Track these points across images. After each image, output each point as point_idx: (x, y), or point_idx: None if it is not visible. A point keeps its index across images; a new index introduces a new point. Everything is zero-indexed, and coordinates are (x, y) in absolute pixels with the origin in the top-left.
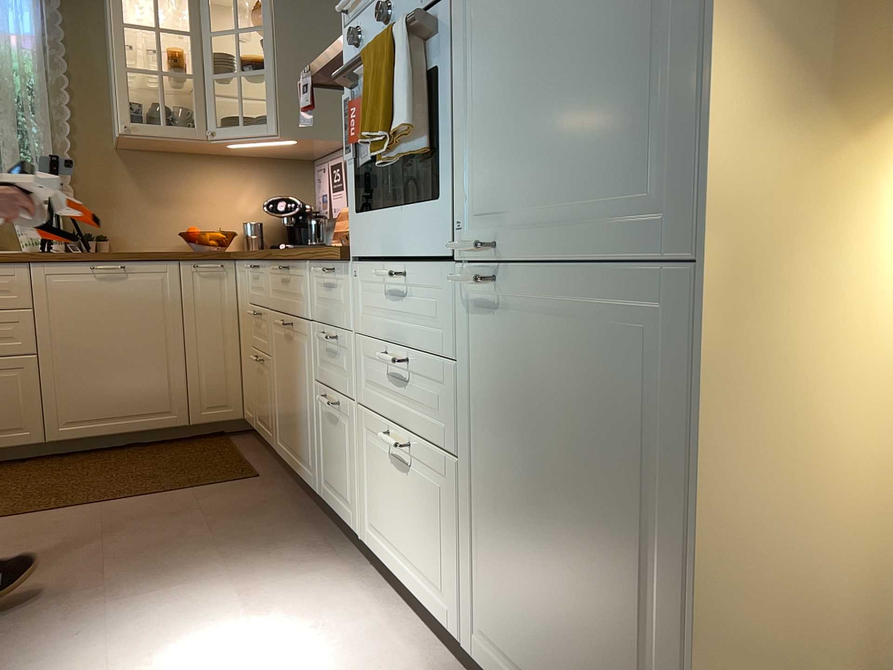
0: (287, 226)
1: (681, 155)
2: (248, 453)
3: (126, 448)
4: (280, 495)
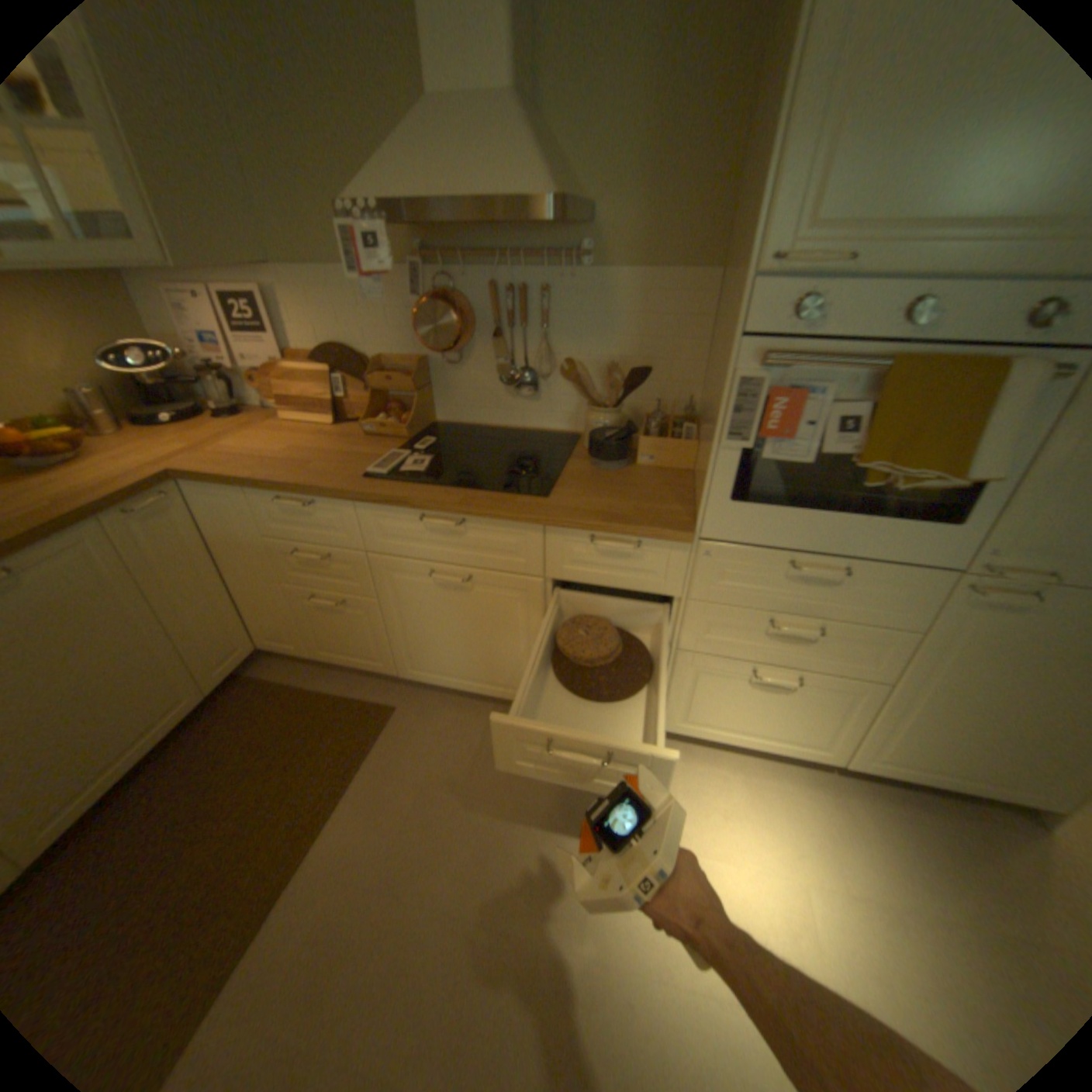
0: (139, 381)
1: None
2: (318, 685)
3: (139, 775)
4: (456, 716)
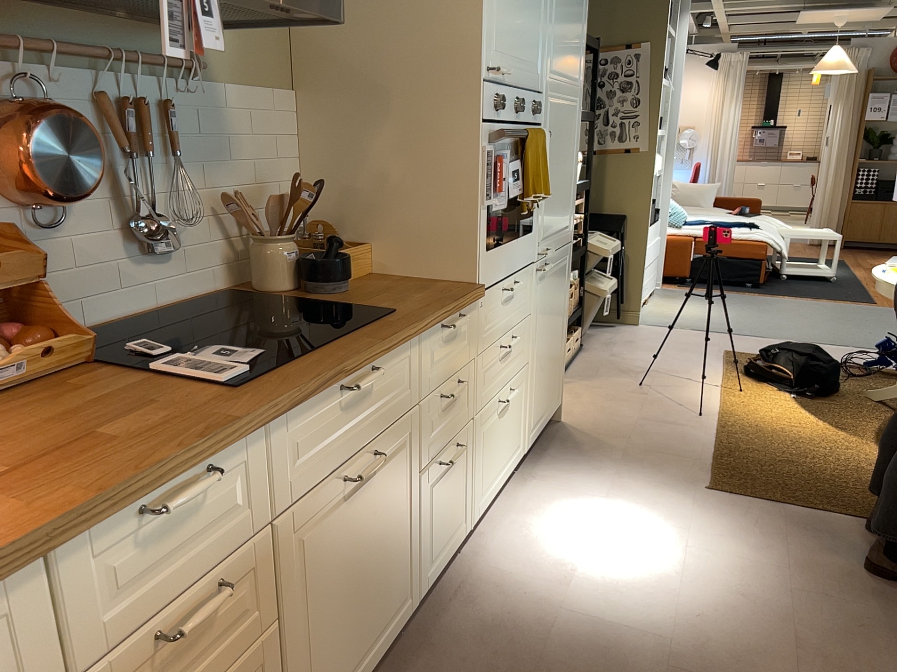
0: None
1: (571, 213)
2: None
3: None
4: None
